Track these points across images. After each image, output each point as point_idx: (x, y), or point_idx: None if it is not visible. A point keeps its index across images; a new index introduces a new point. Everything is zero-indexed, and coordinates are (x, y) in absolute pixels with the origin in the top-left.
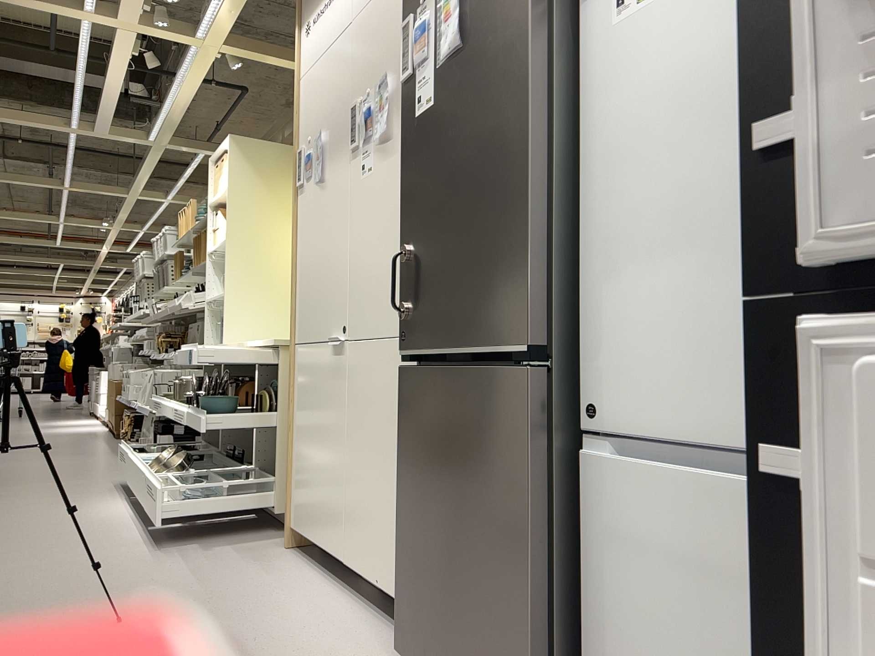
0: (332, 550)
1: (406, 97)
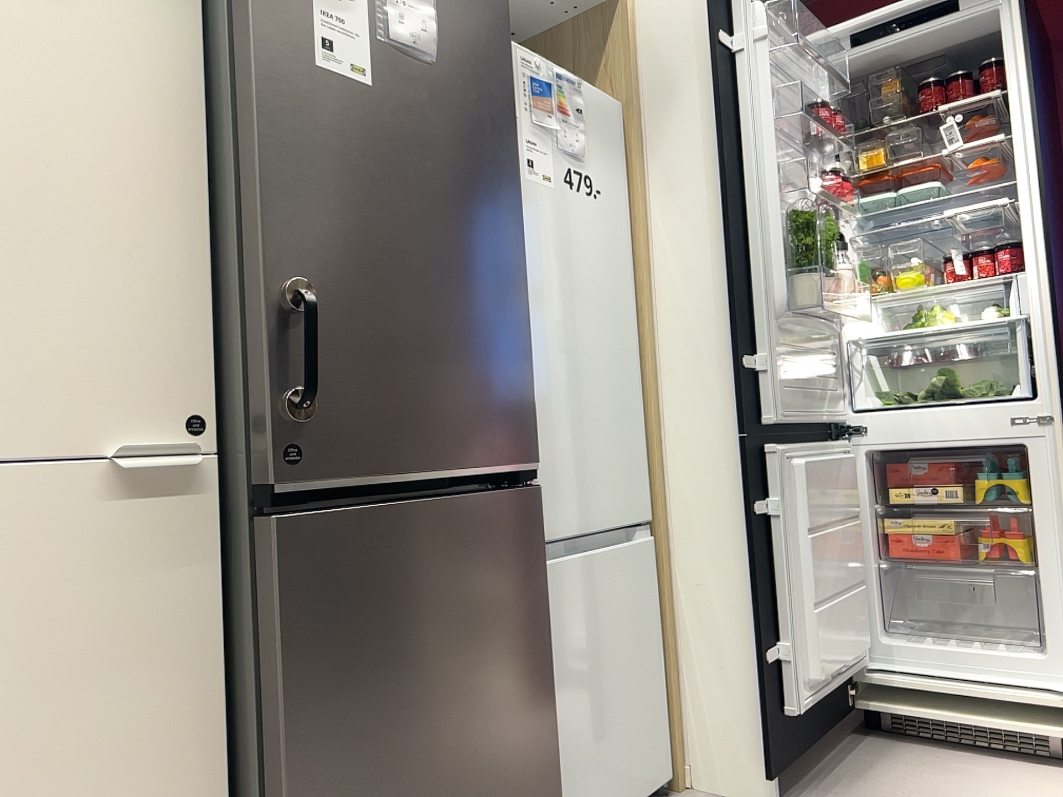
0: None
1: None
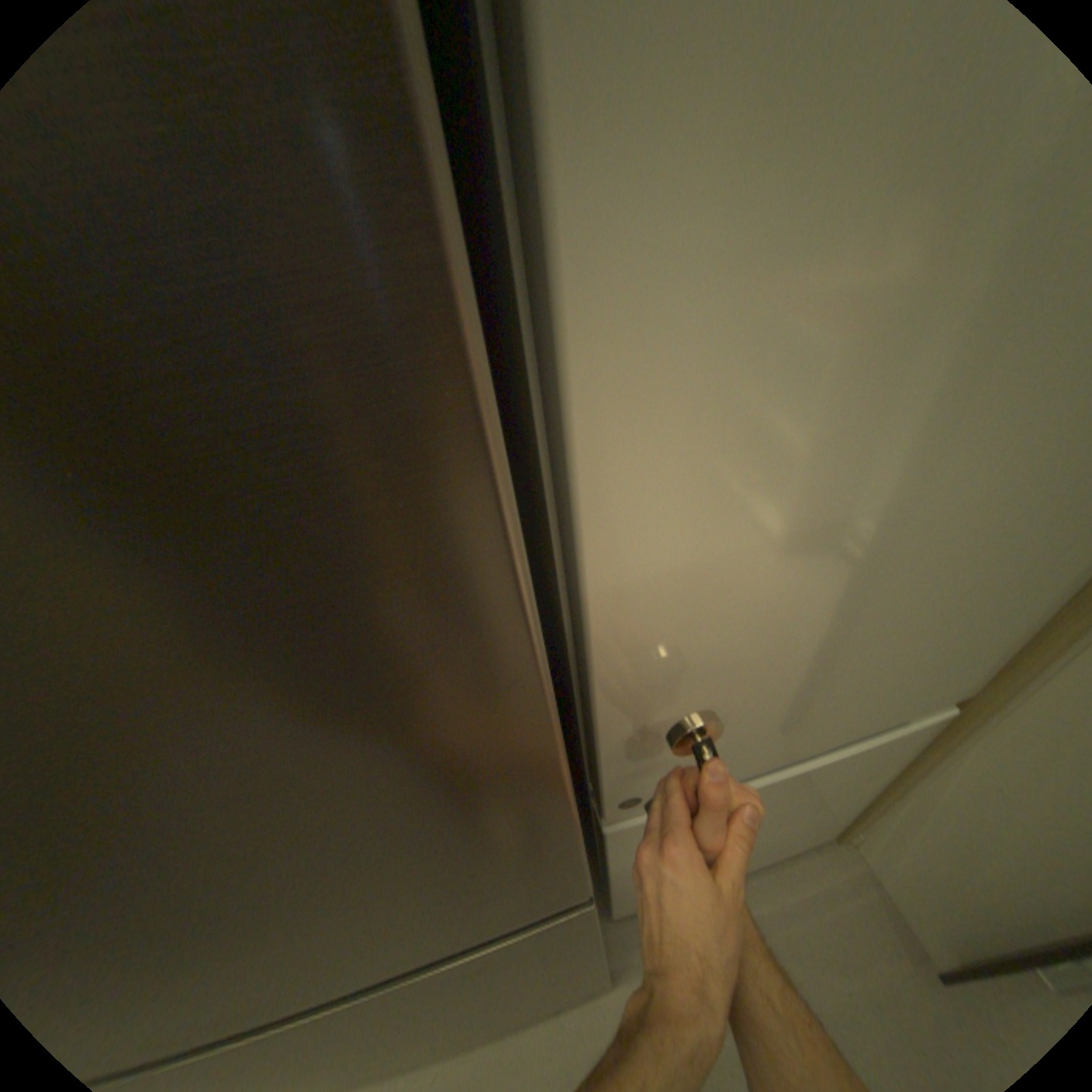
0: None
1: None
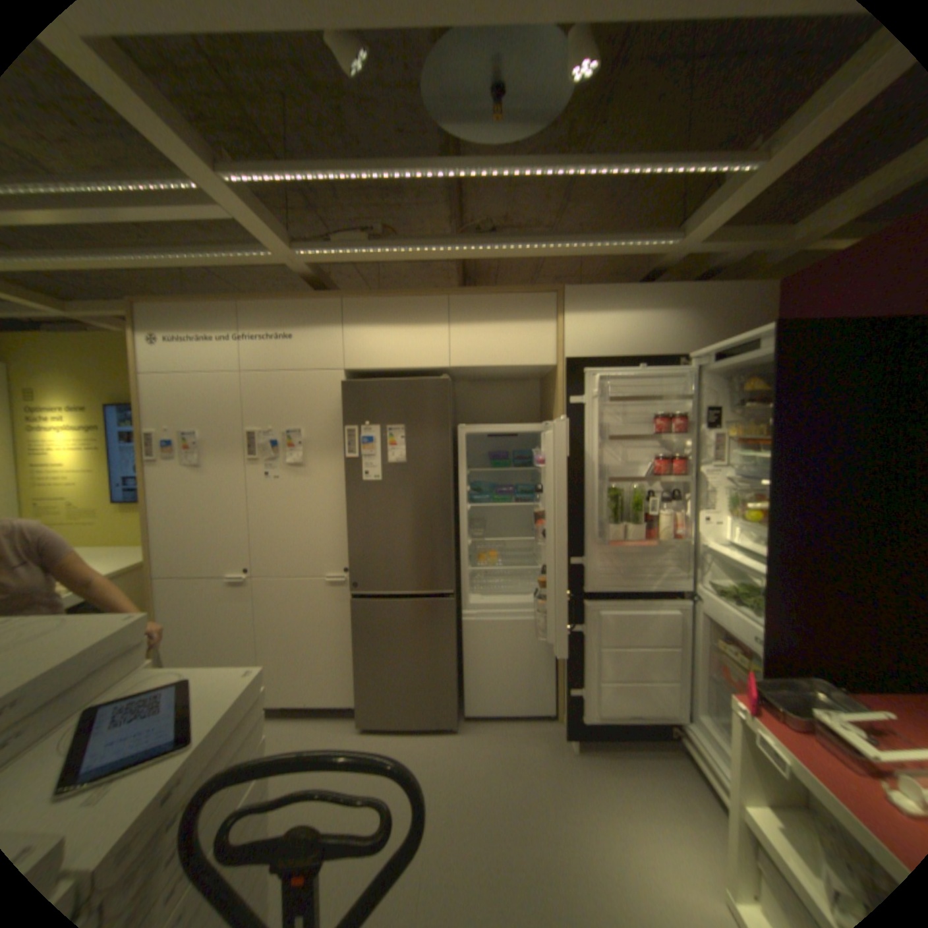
0: None
1: (350, 466)
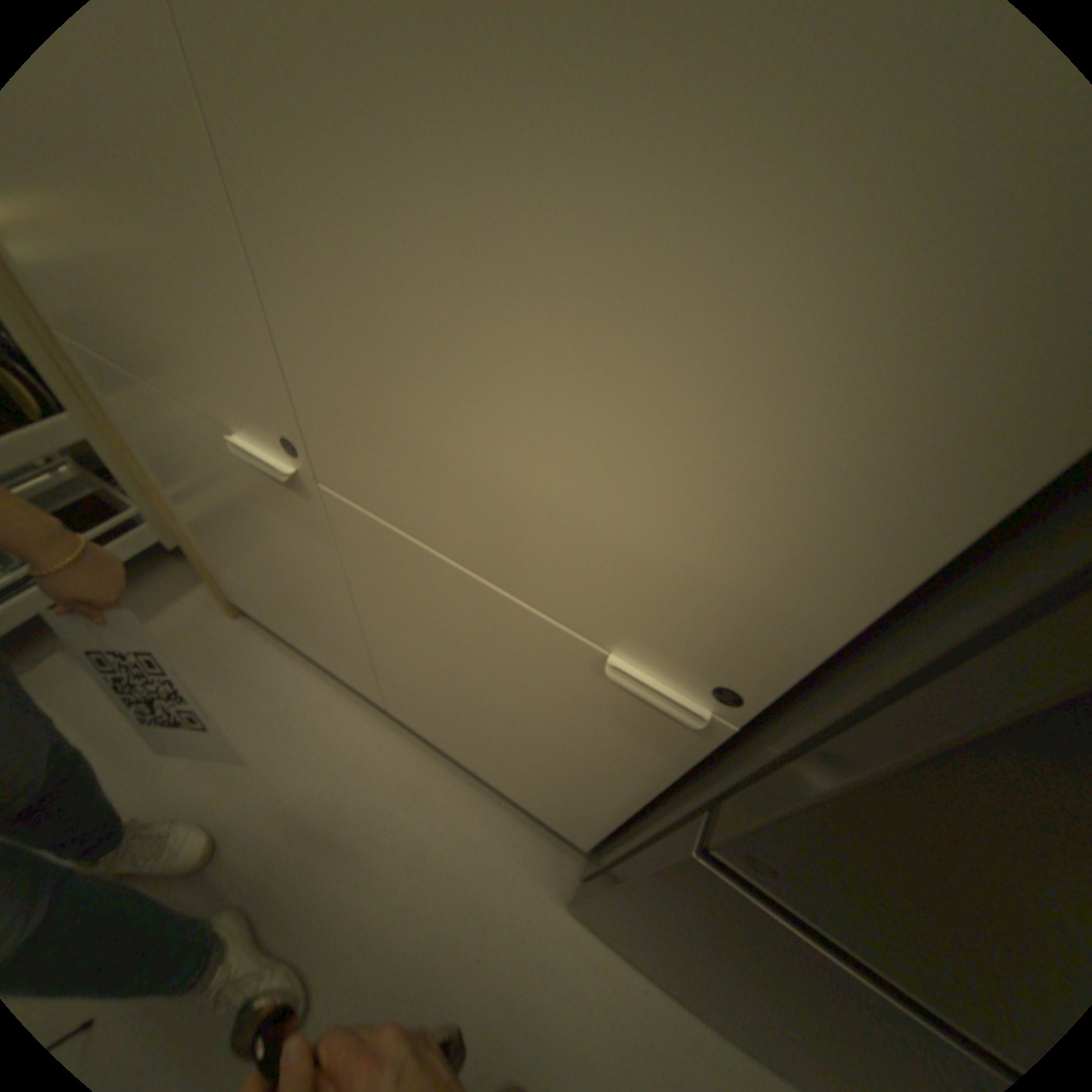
0: (353, 683)
1: None
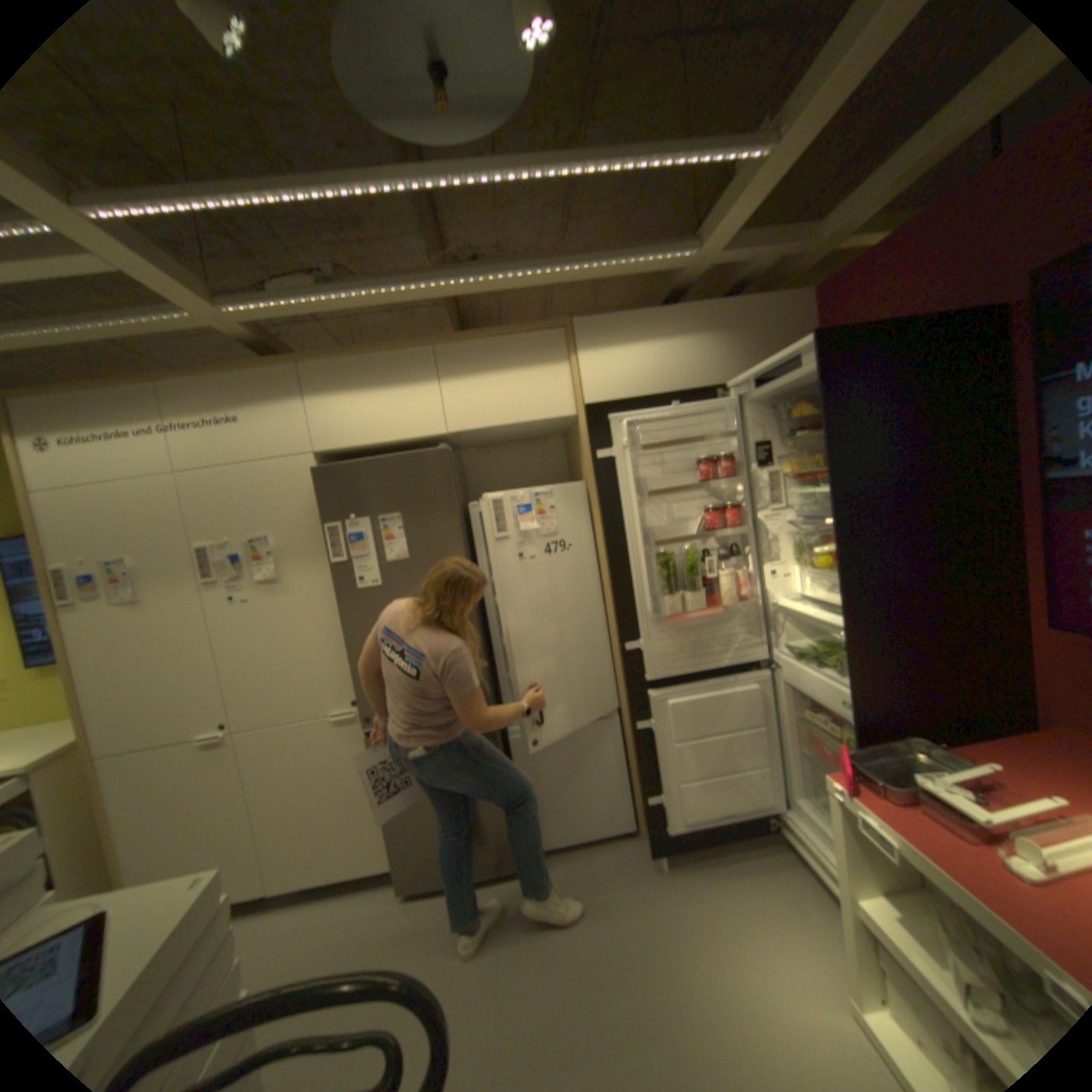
0: (241, 897)
1: (339, 572)
